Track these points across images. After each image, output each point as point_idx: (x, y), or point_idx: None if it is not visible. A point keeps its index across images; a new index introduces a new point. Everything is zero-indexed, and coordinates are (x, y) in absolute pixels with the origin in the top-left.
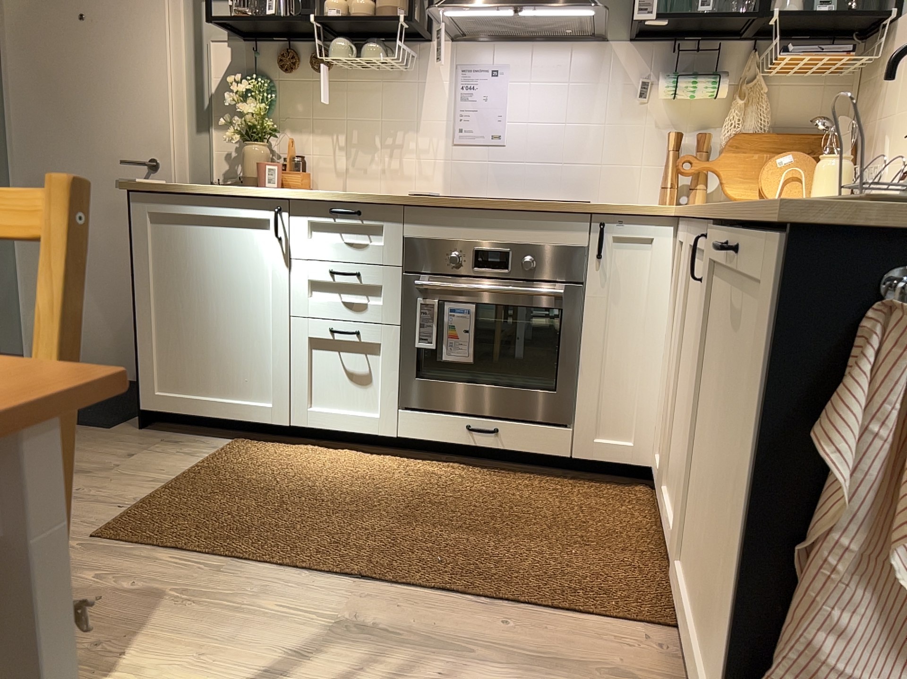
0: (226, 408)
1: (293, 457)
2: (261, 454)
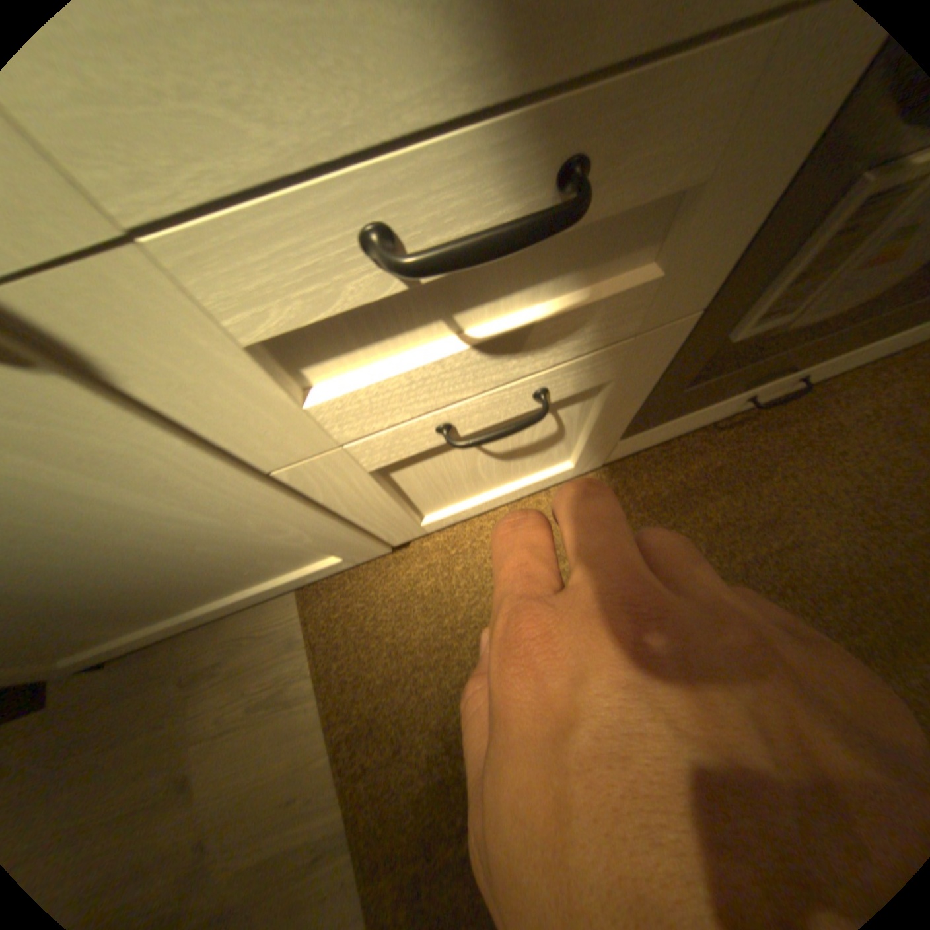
0: (239, 599)
1: (442, 590)
2: (387, 617)
